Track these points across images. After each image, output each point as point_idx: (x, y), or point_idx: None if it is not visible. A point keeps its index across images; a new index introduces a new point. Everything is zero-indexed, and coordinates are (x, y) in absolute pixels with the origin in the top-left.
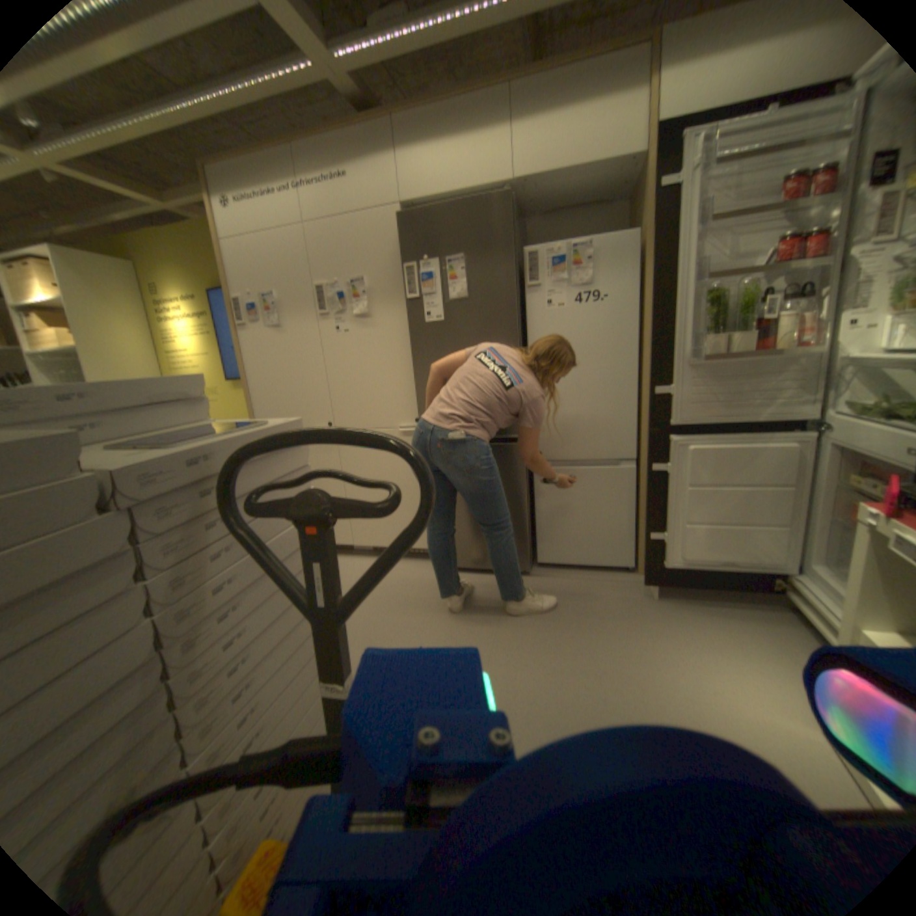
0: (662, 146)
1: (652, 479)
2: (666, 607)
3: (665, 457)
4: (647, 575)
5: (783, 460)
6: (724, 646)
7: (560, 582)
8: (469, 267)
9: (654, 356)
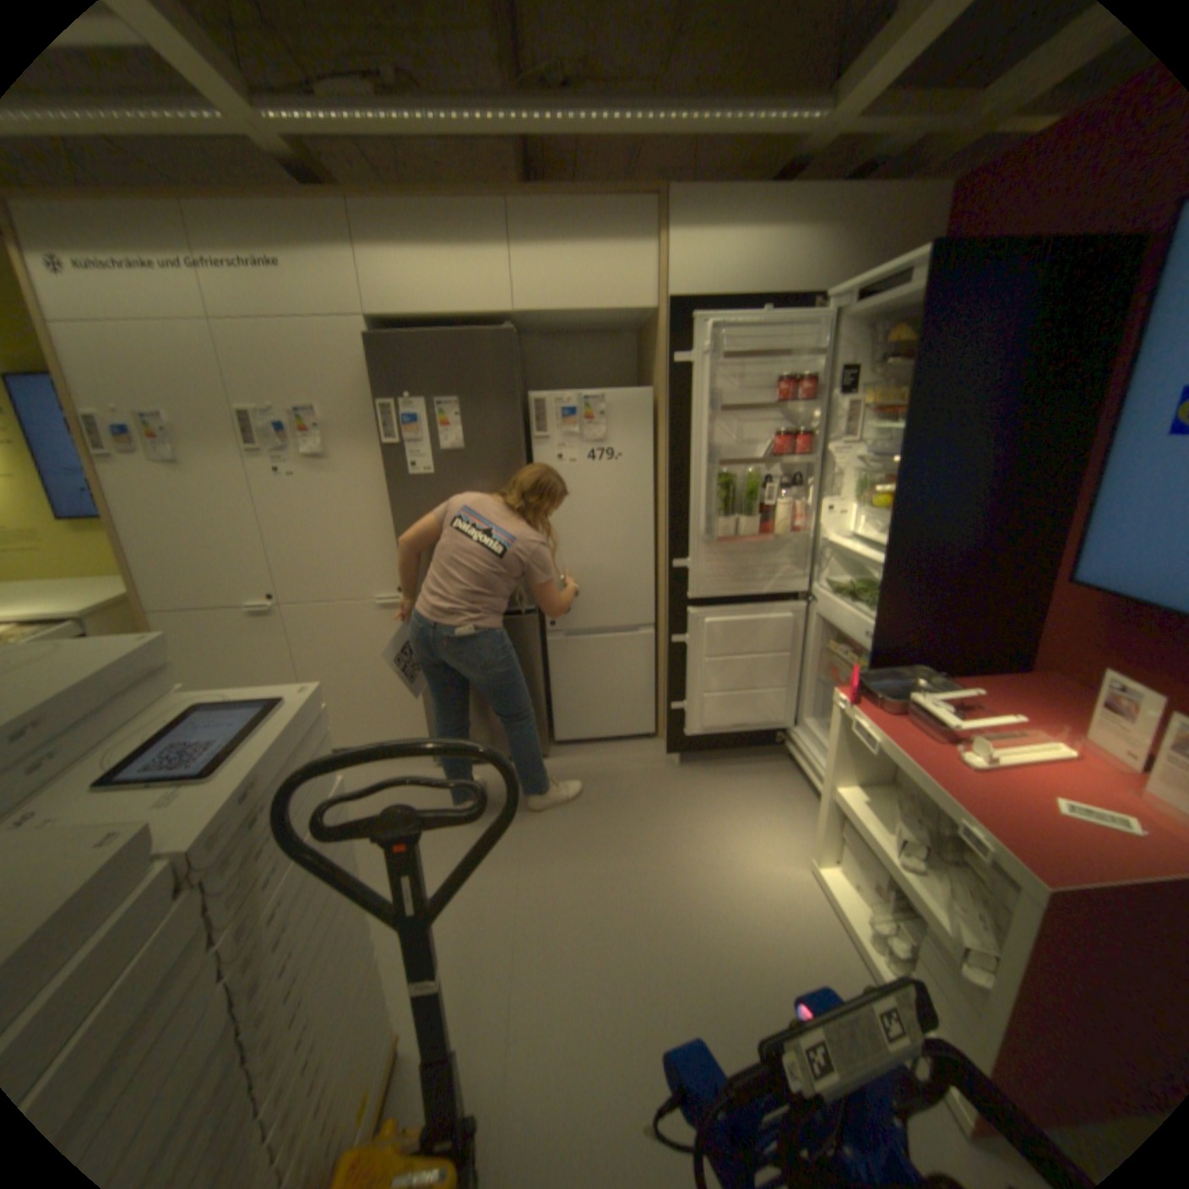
0: (674, 314)
1: (671, 648)
2: (687, 774)
3: (684, 630)
4: (668, 742)
5: (782, 630)
6: (738, 808)
7: (582, 762)
8: (467, 415)
9: (671, 525)
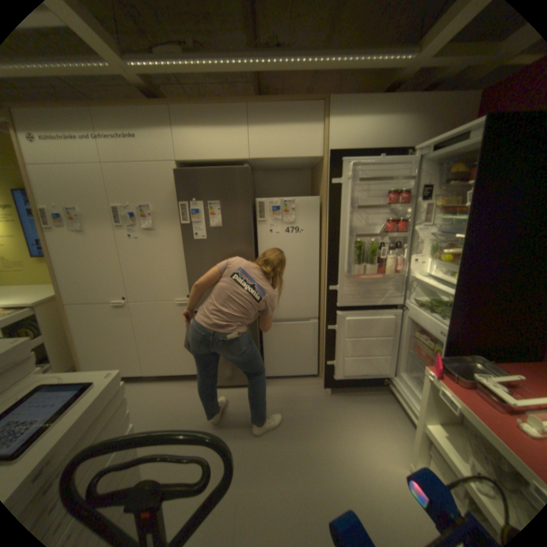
0: (331, 159)
1: (326, 331)
2: (335, 400)
3: (334, 322)
4: (324, 380)
5: (388, 325)
6: (364, 423)
7: (278, 389)
8: (223, 209)
9: (328, 266)
